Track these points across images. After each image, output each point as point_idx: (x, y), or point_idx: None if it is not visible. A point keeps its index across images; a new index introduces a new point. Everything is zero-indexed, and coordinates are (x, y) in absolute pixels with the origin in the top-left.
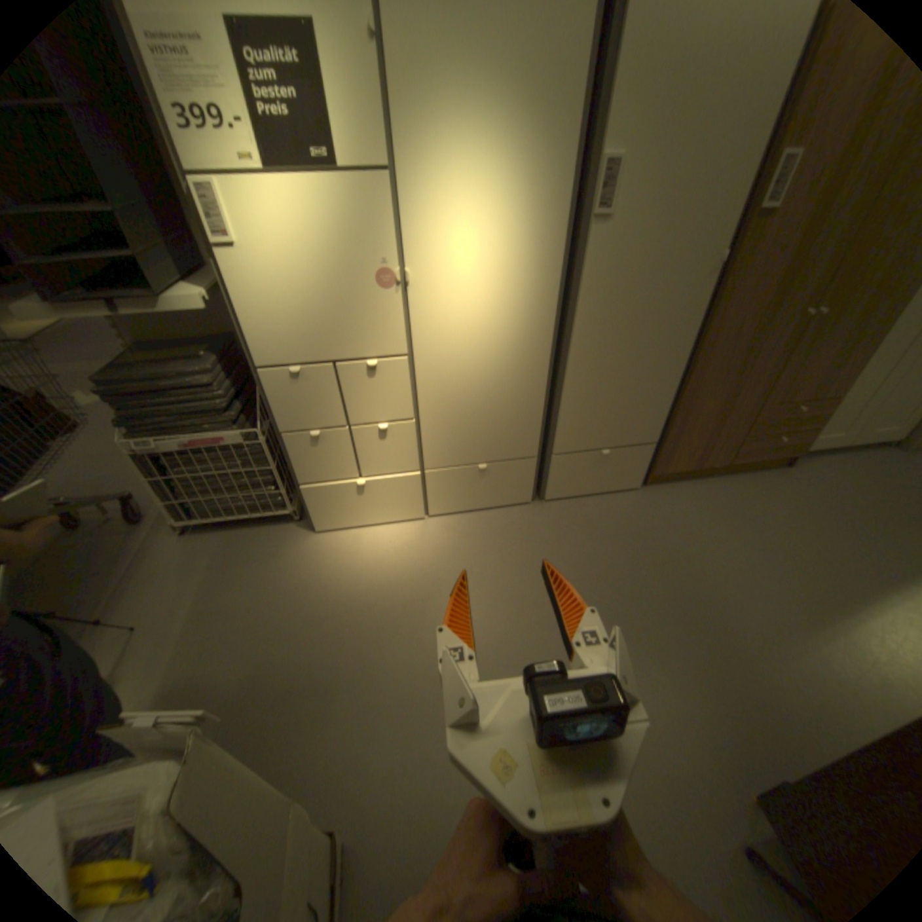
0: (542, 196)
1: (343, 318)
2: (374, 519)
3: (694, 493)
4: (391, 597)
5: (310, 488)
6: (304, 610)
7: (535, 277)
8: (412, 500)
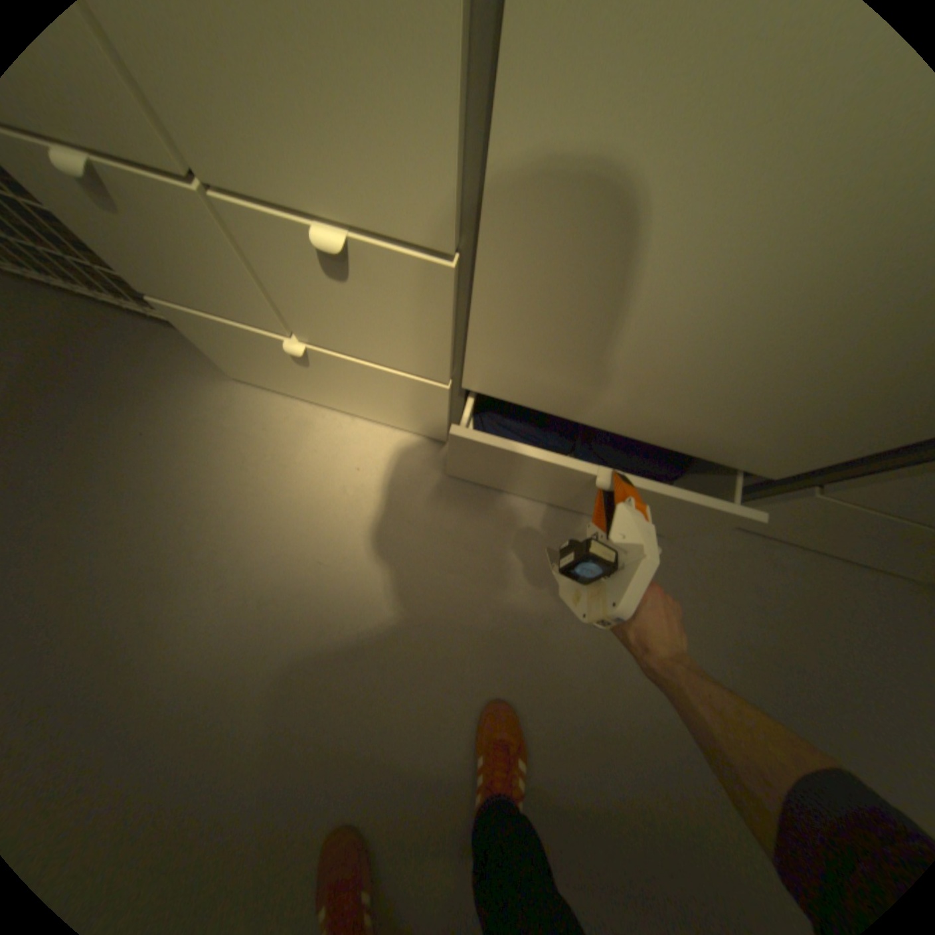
0: None
1: None
2: (343, 407)
3: None
4: (308, 597)
5: (173, 309)
6: (151, 548)
7: None
8: (422, 415)
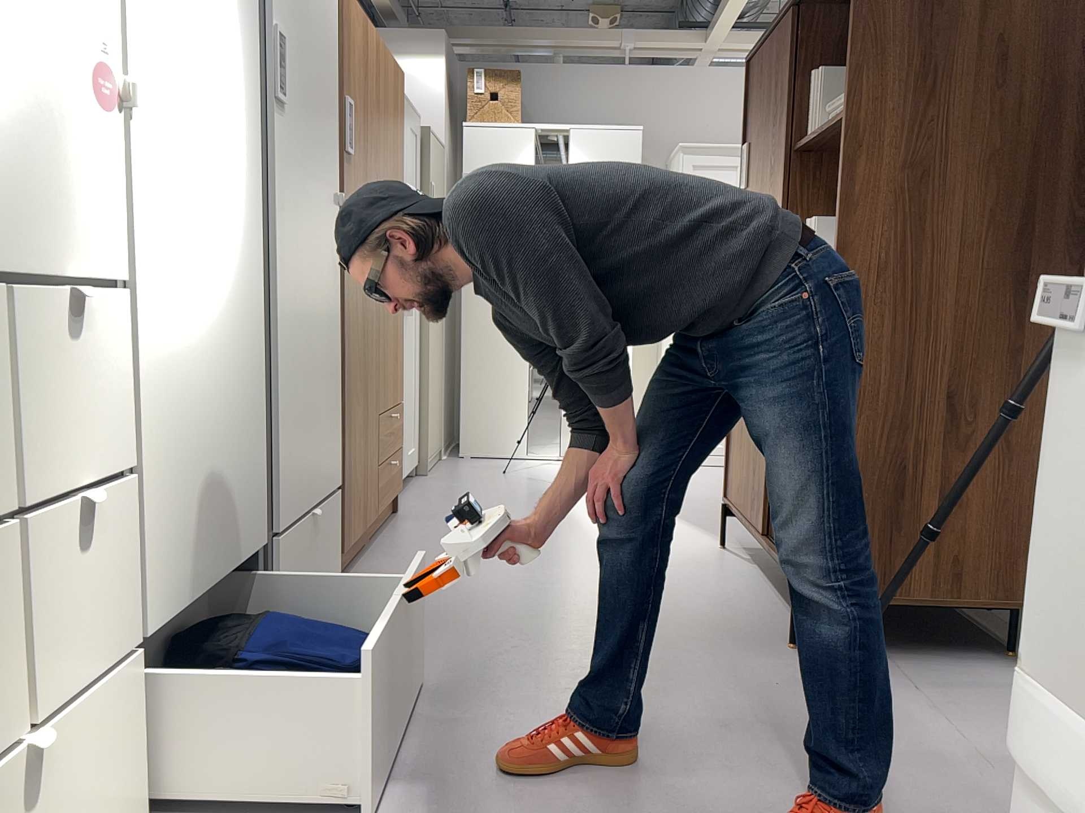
0: (238, 44)
1: (22, 148)
2: None
3: (382, 564)
4: None
5: None
6: None
7: (240, 166)
8: (118, 778)
